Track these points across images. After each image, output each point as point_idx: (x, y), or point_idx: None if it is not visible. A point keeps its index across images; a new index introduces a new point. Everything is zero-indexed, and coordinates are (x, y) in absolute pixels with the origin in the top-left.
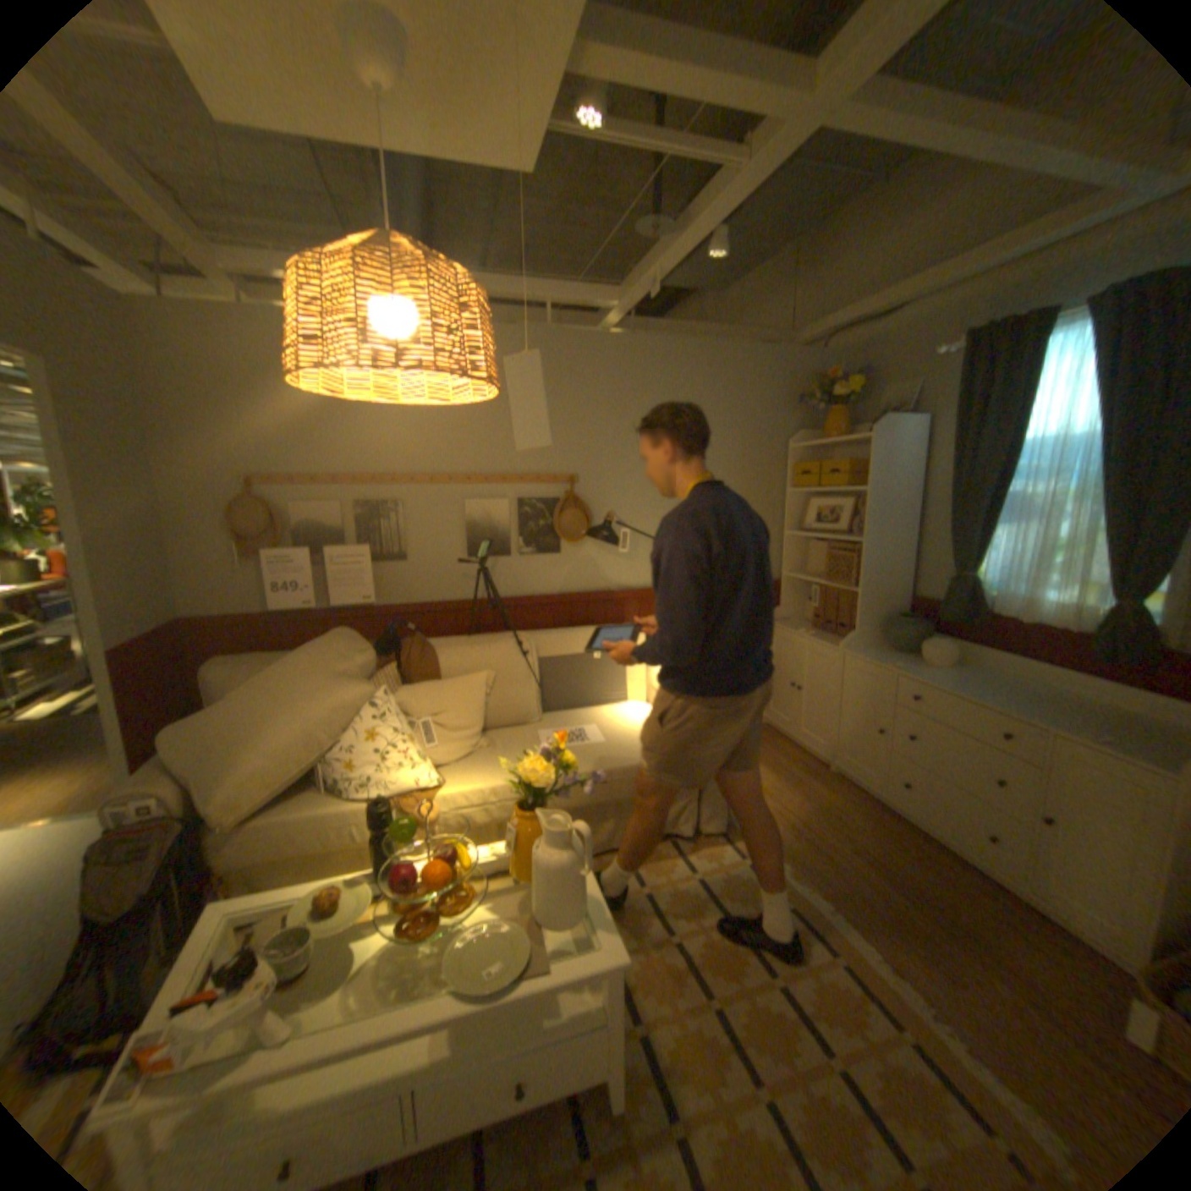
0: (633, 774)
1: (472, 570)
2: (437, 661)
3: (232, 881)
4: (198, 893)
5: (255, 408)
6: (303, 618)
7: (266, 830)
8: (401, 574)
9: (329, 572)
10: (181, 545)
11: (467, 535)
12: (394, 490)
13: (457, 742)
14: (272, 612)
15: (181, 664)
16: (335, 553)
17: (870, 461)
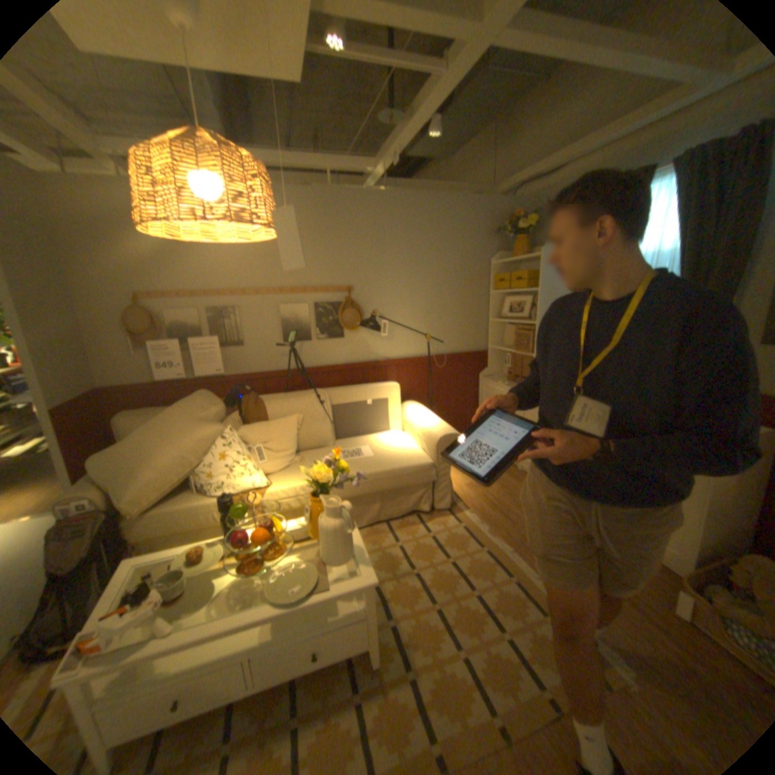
0: (390, 474)
1: (286, 350)
2: (265, 408)
3: (140, 547)
4: (120, 556)
5: (134, 246)
6: (178, 384)
7: (159, 516)
8: (240, 354)
9: (192, 354)
10: (93, 339)
11: (282, 327)
12: (232, 299)
13: (279, 458)
14: (157, 381)
15: (100, 416)
16: (195, 341)
17: (541, 271)
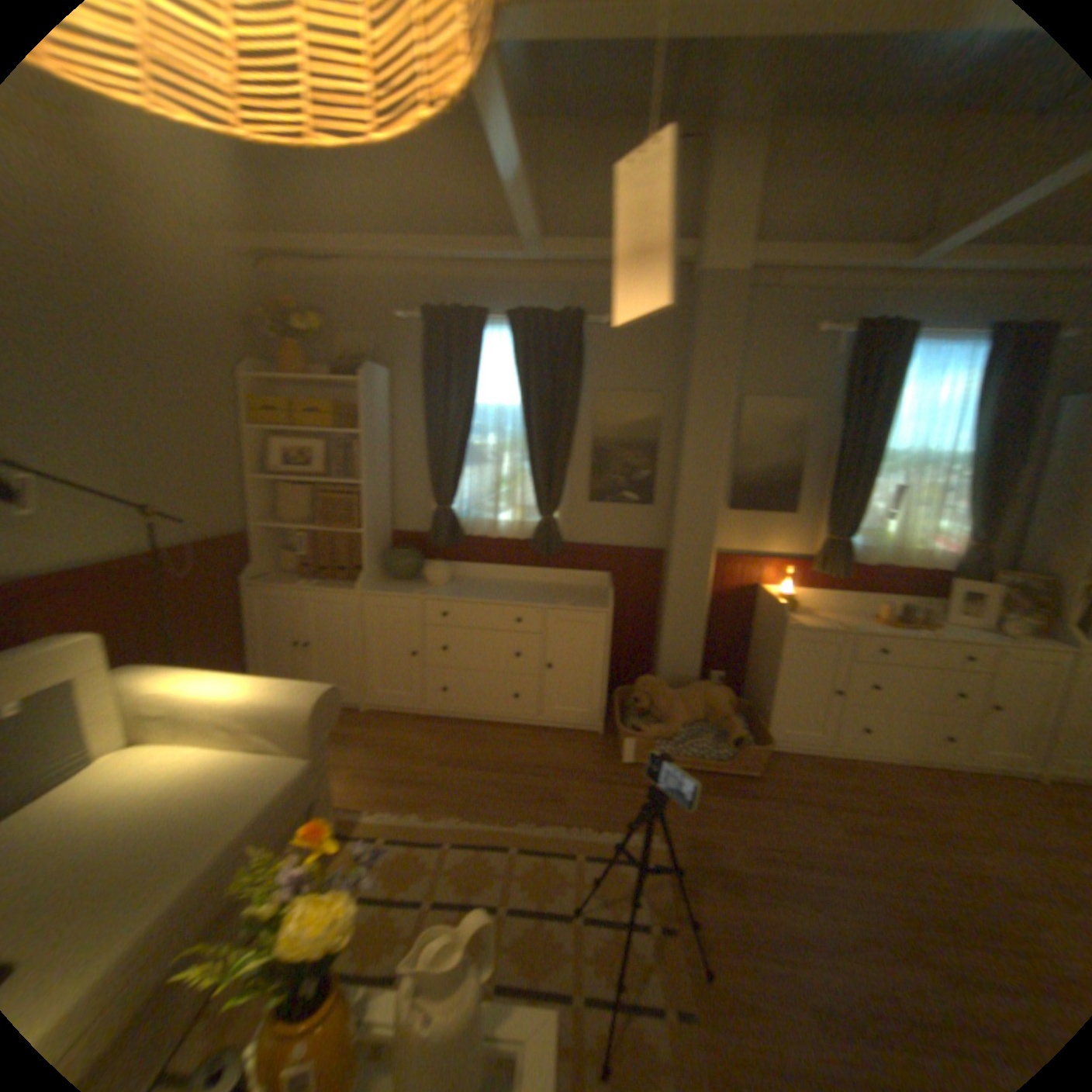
0: (251, 839)
1: None
2: None
3: None
4: None
5: None
6: None
7: None
8: None
9: None
10: None
11: None
12: None
13: None
14: None
15: None
16: None
17: (348, 405)
